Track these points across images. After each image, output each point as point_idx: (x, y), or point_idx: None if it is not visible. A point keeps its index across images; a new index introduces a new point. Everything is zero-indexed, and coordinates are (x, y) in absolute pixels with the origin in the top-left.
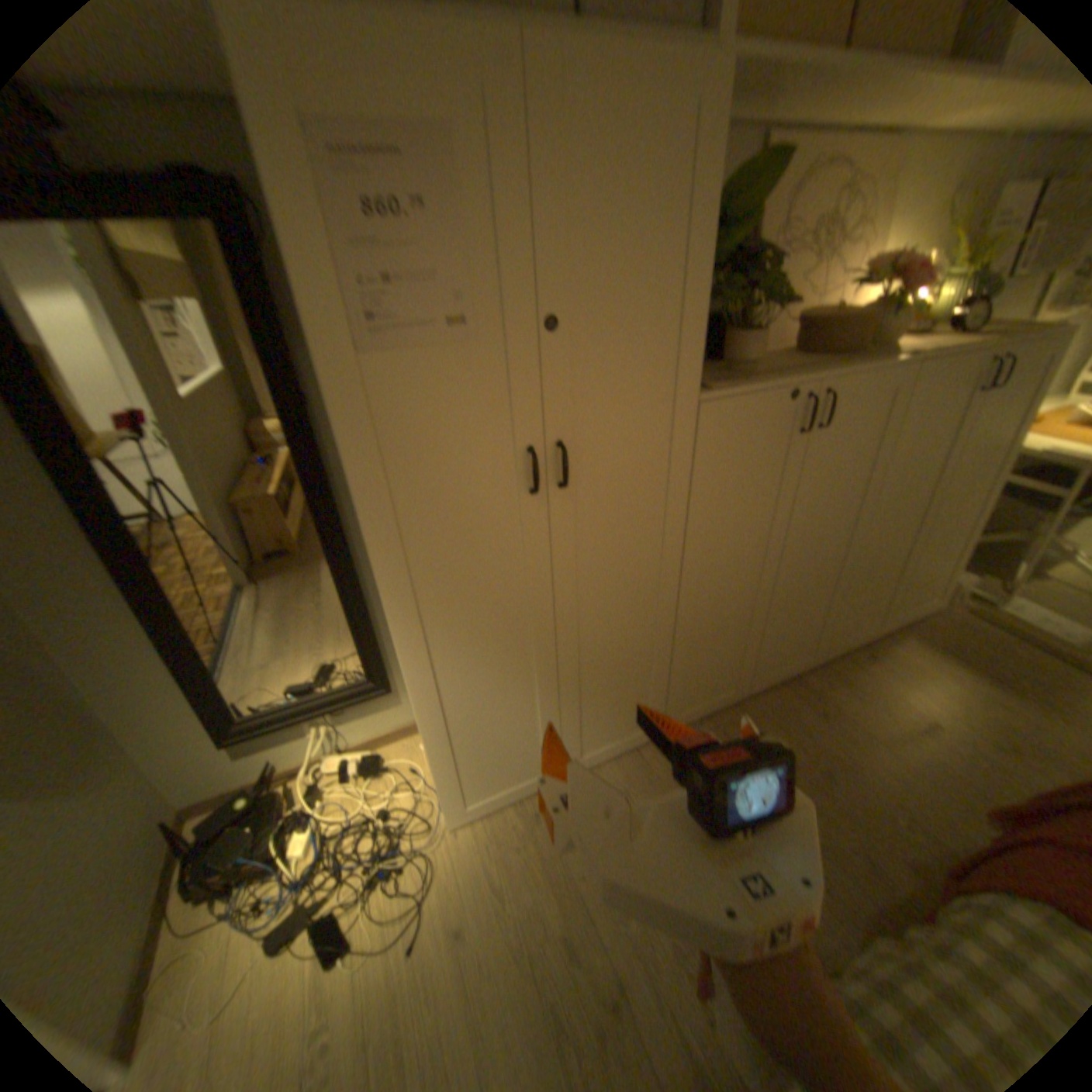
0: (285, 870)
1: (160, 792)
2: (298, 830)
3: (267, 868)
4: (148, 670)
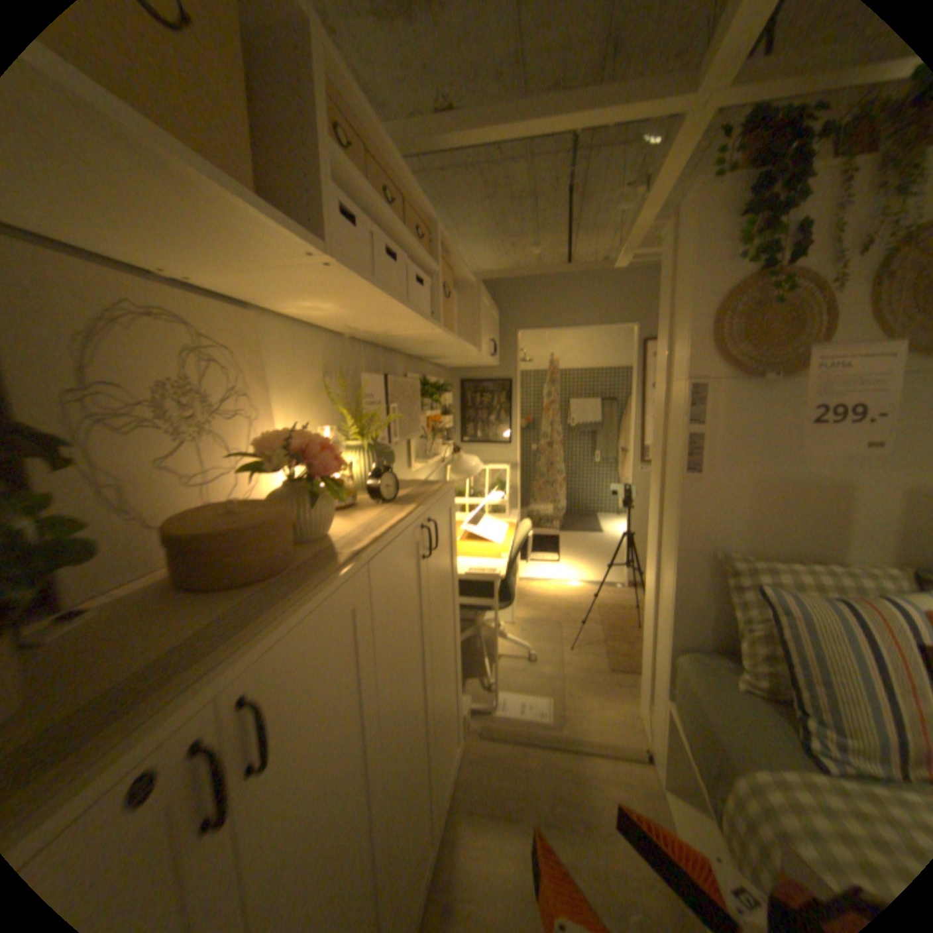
0: None
1: None
2: None
3: None
4: None
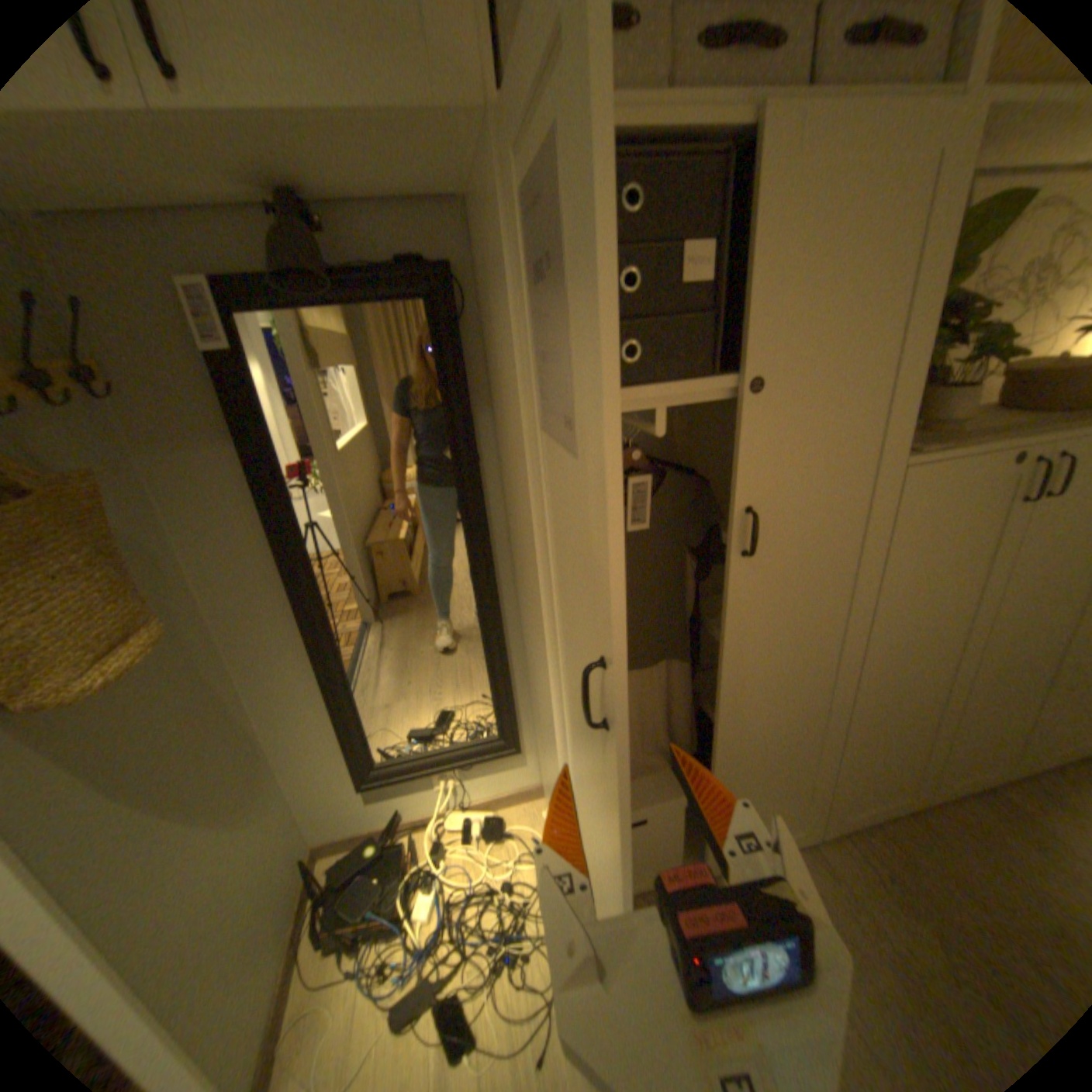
0: (411, 936)
1: (299, 829)
2: (425, 893)
3: (393, 930)
4: (308, 708)
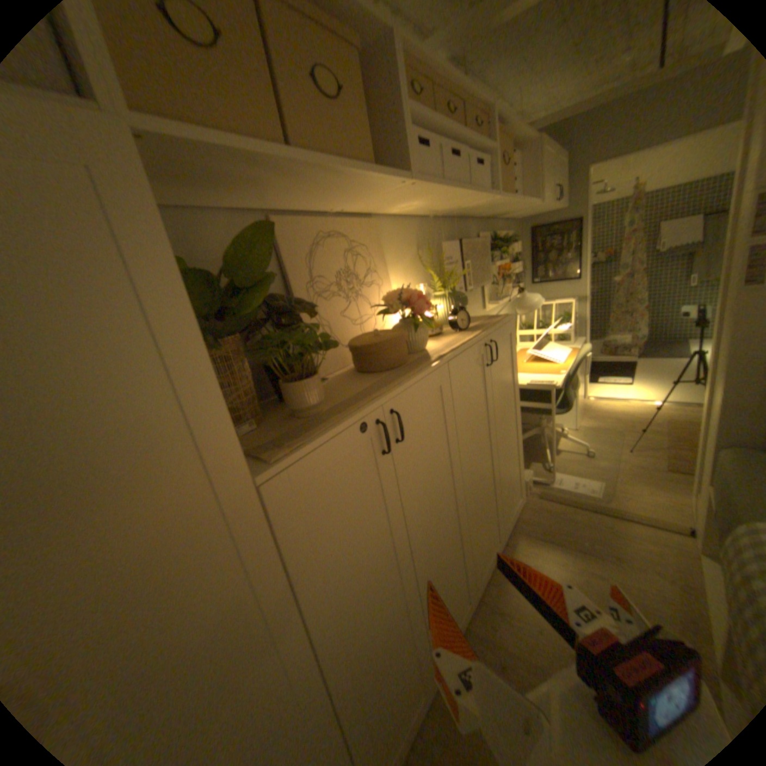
0: None
1: None
2: None
3: None
4: None
